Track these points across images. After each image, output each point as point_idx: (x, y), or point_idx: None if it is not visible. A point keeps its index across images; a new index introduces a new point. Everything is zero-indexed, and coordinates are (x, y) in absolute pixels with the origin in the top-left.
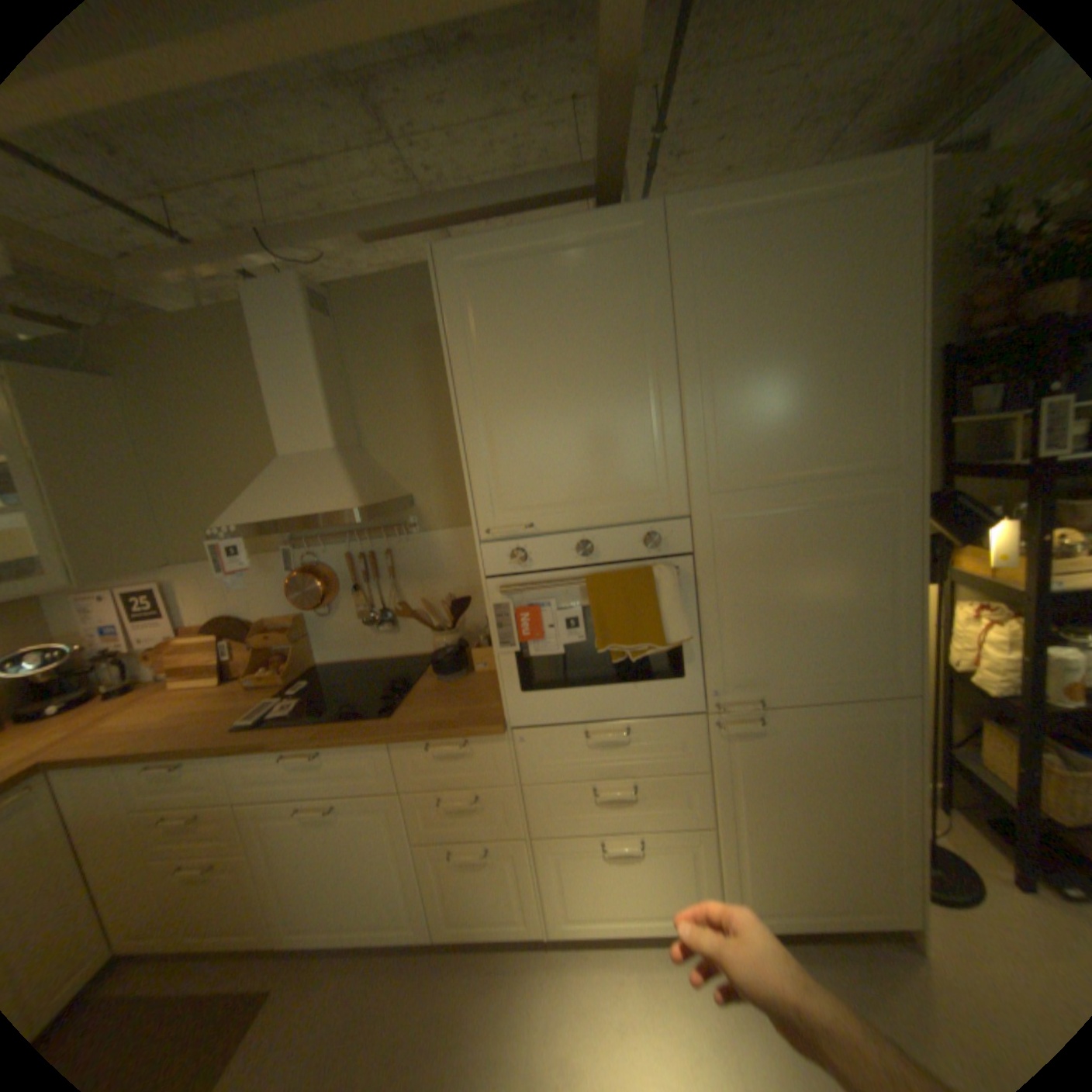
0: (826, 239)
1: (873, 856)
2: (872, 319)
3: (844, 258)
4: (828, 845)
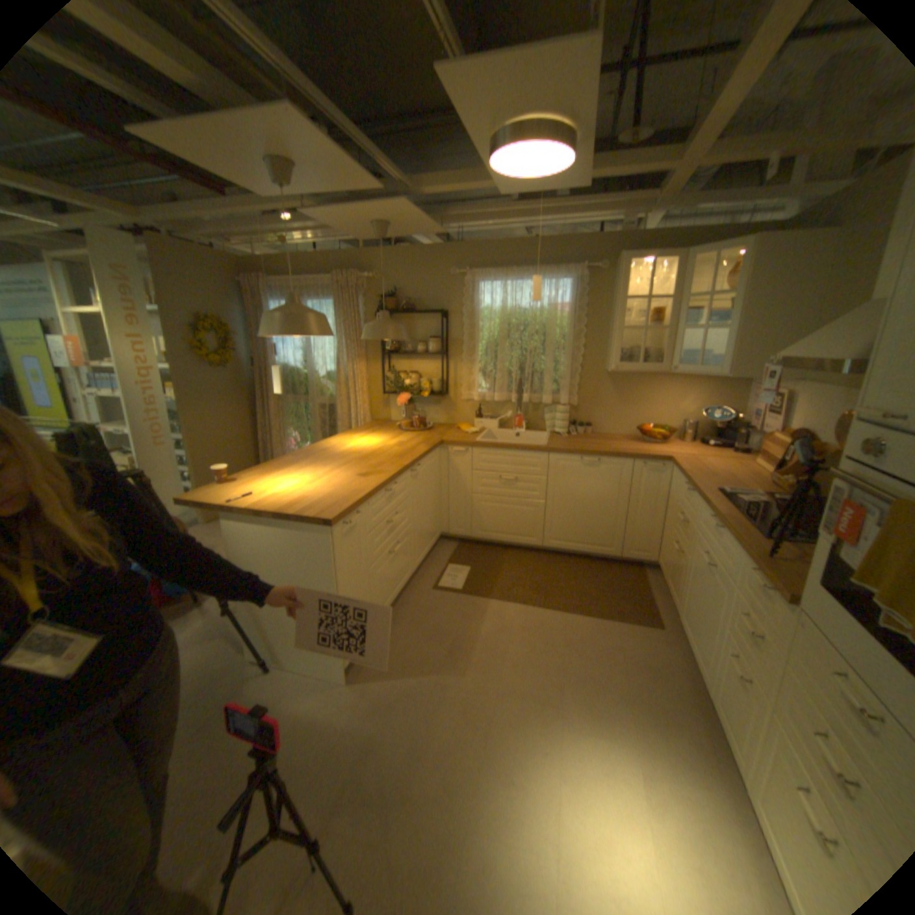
0: None
1: None
2: None
3: None
4: None
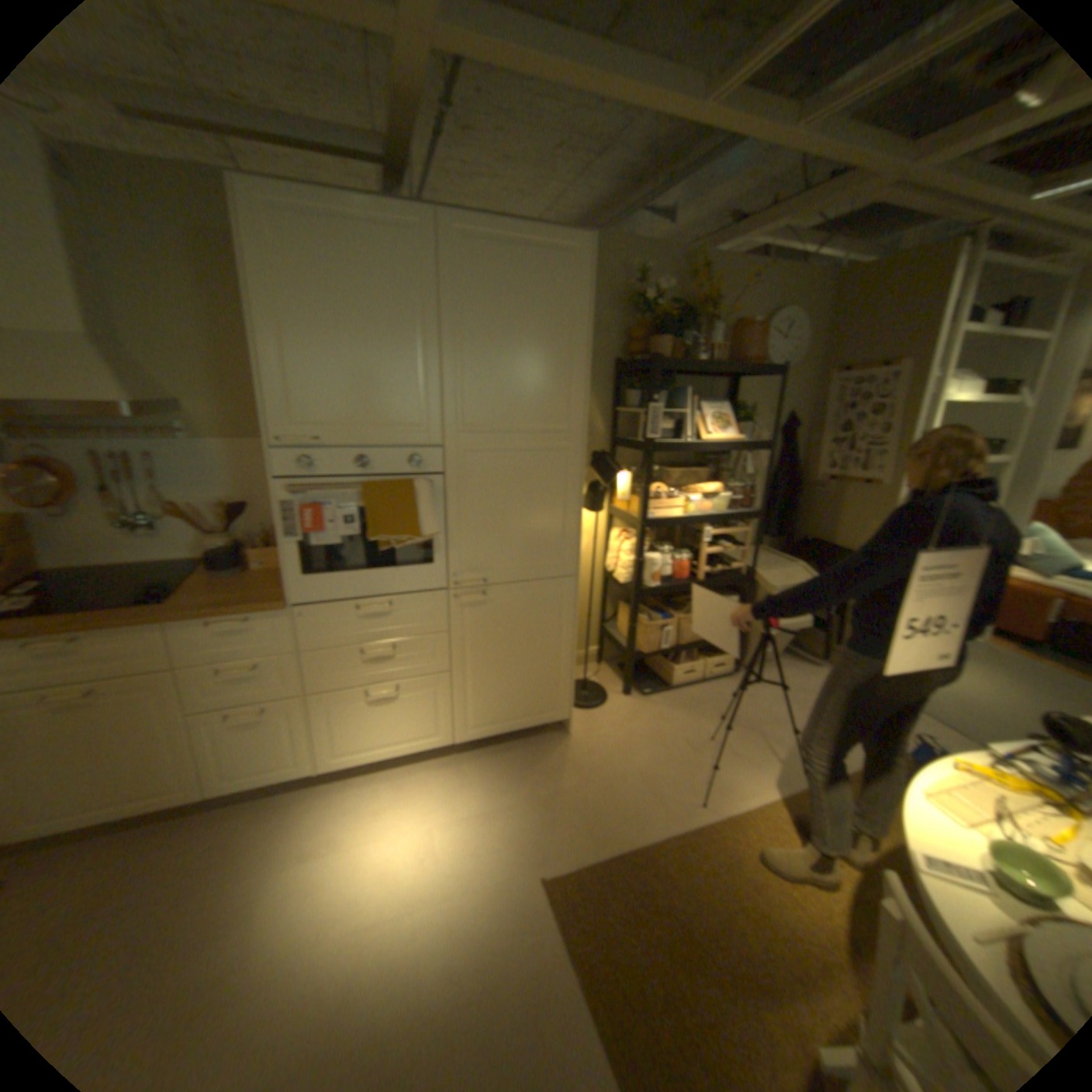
0: (536, 274)
1: (542, 677)
2: (559, 334)
3: (545, 290)
4: (518, 673)
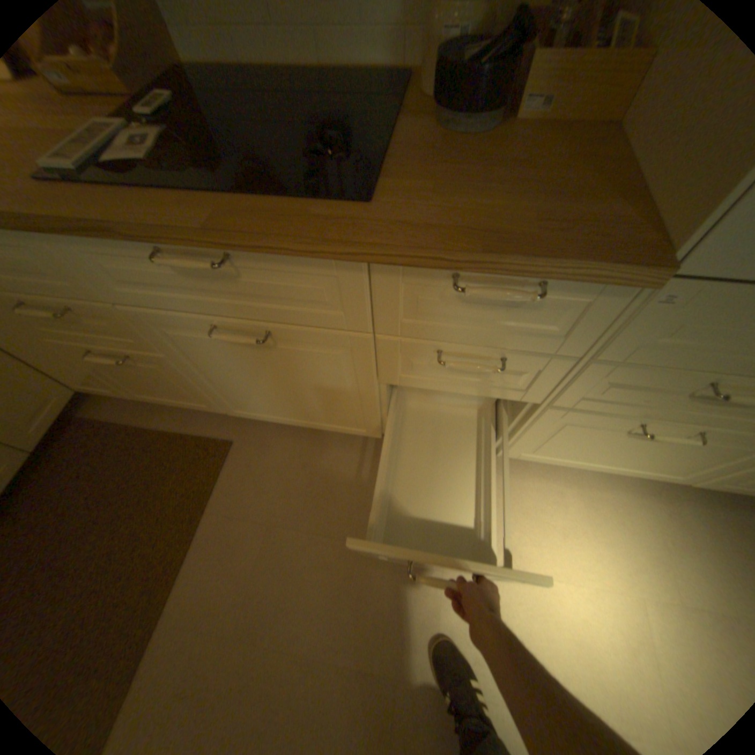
0: None
1: None
2: None
3: None
4: None
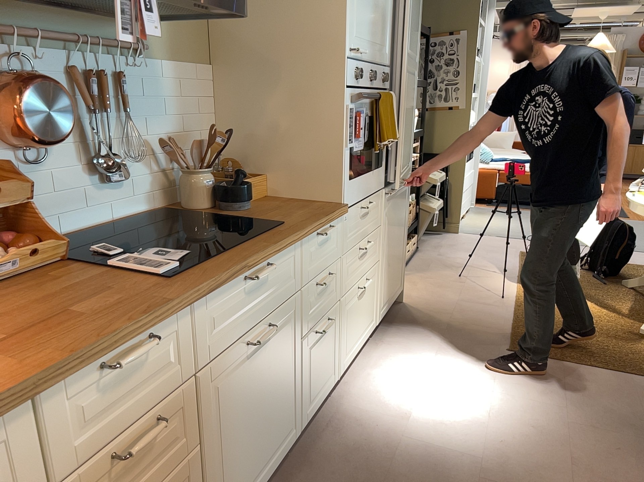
0: None
1: (400, 256)
2: None
3: None
4: (396, 255)
